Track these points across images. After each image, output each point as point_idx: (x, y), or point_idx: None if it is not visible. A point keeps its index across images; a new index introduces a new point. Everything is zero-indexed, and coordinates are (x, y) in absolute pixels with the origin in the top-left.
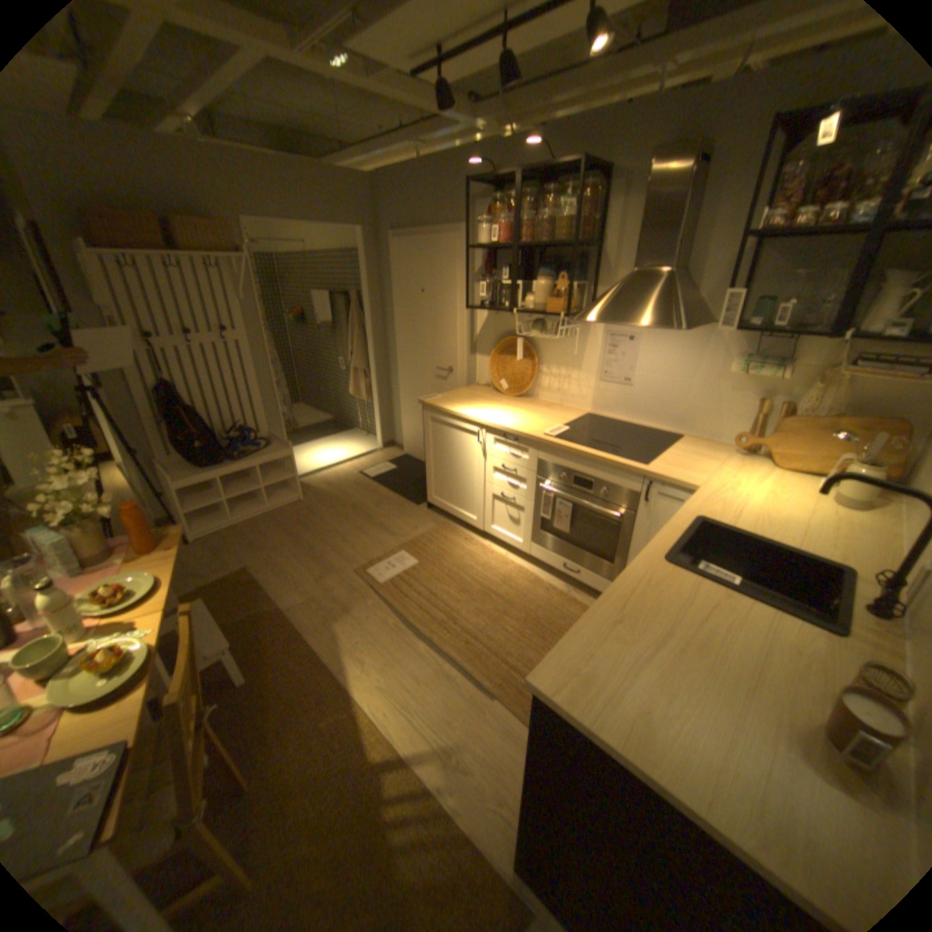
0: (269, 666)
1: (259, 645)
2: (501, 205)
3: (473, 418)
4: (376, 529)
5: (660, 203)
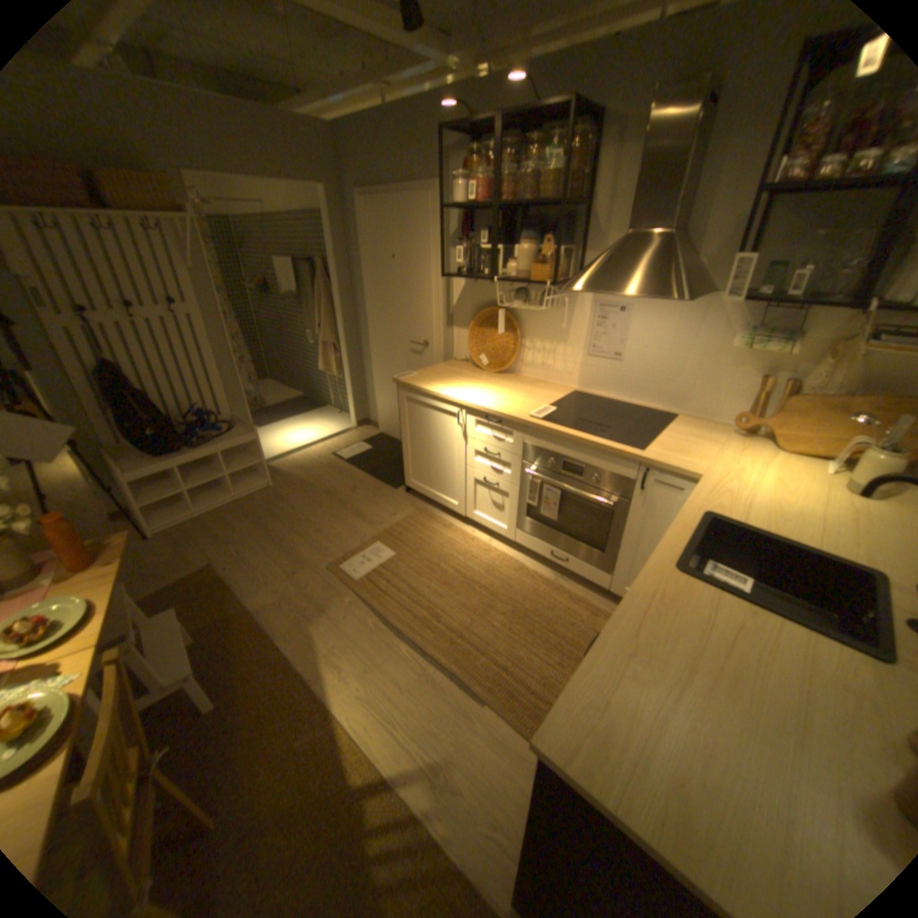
0: (237, 679)
1: (225, 655)
2: (477, 158)
3: (452, 398)
4: (351, 517)
5: (660, 153)
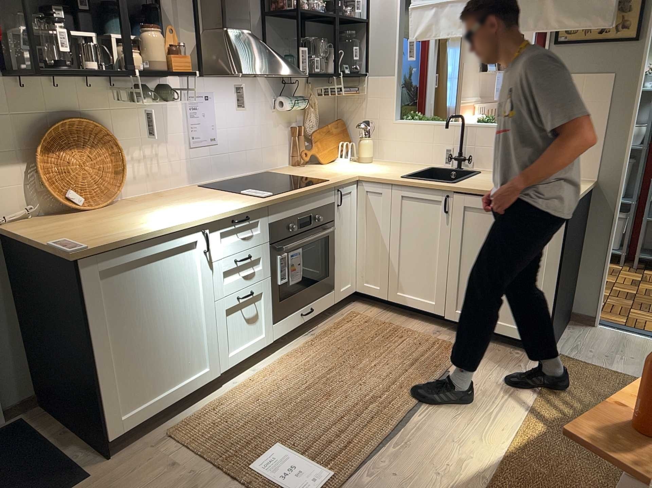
0: None
1: None
2: None
3: (193, 221)
4: None
5: None
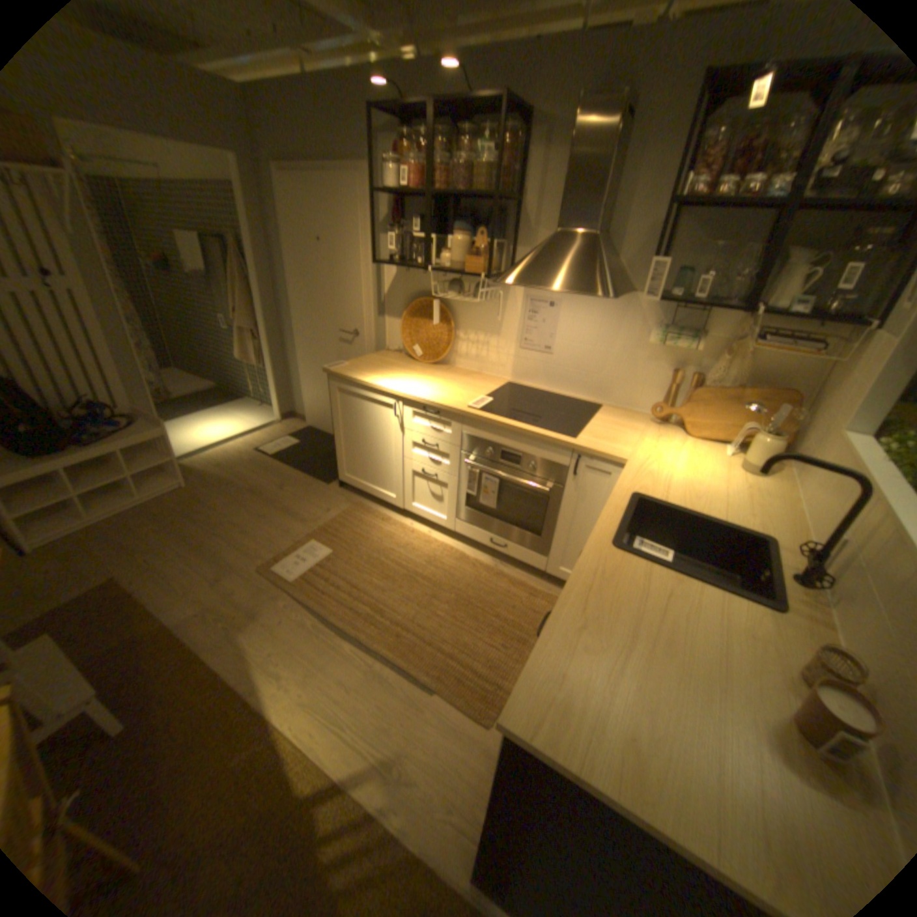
0: (158, 701)
1: (141, 677)
2: (409, 144)
3: (389, 389)
4: (282, 515)
5: (586, 158)
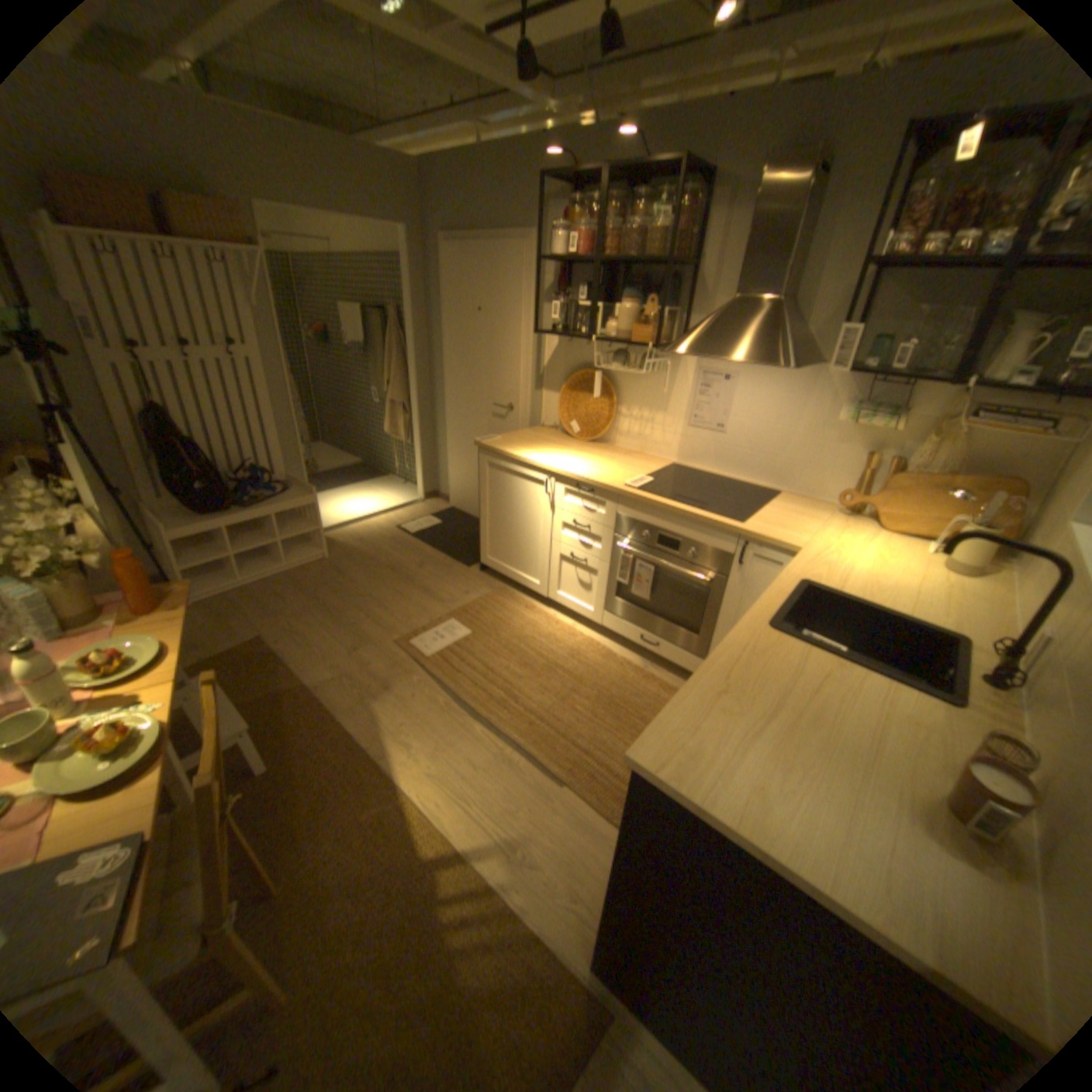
0: (296, 751)
1: (281, 728)
2: (580, 209)
3: (541, 464)
4: (420, 593)
5: (771, 218)
